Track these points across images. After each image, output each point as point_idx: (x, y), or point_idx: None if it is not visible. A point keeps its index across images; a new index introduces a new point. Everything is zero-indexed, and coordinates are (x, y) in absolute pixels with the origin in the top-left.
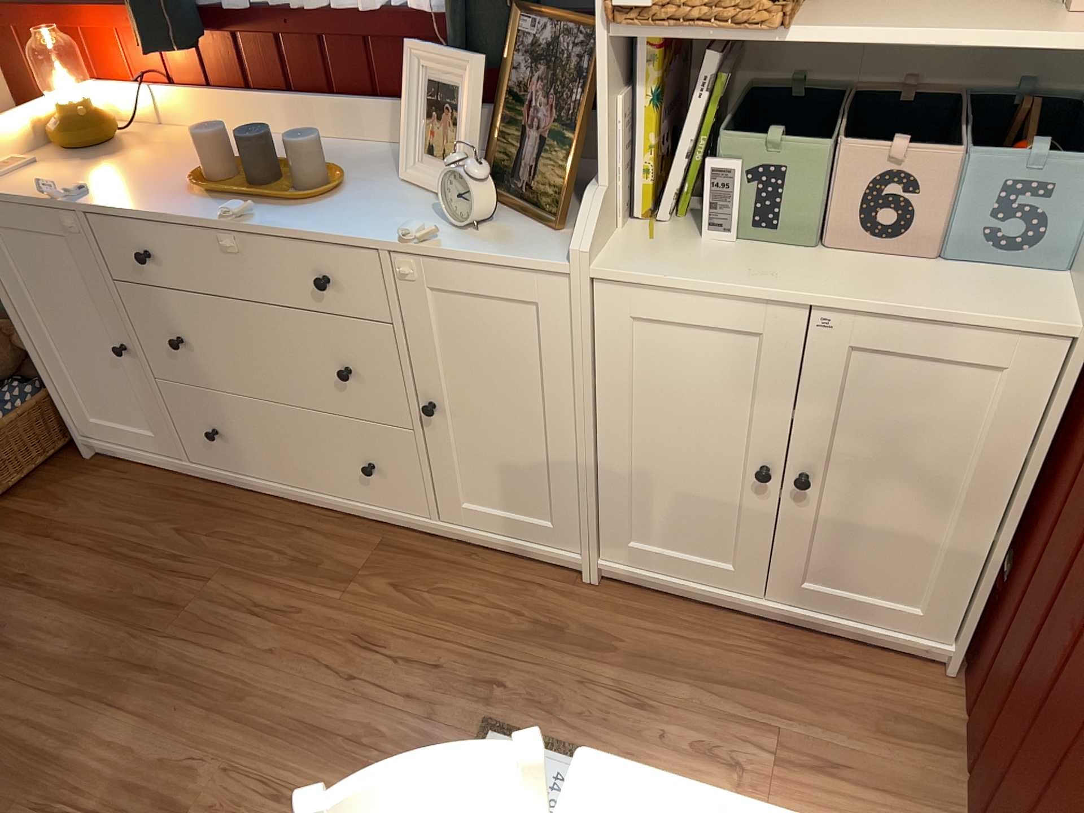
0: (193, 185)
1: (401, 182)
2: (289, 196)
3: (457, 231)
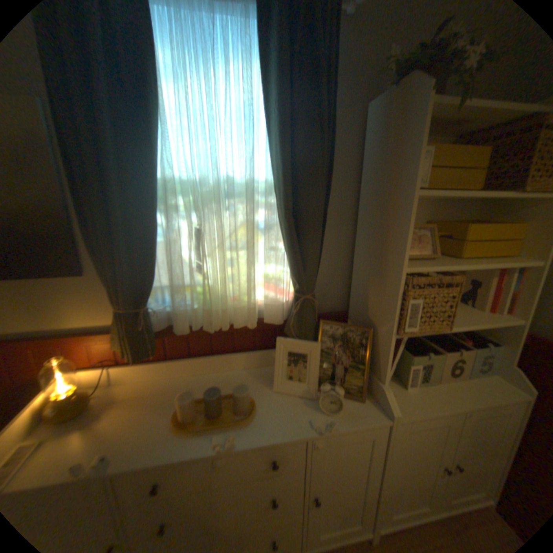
0: (180, 434)
1: (274, 394)
2: (242, 424)
3: (335, 420)
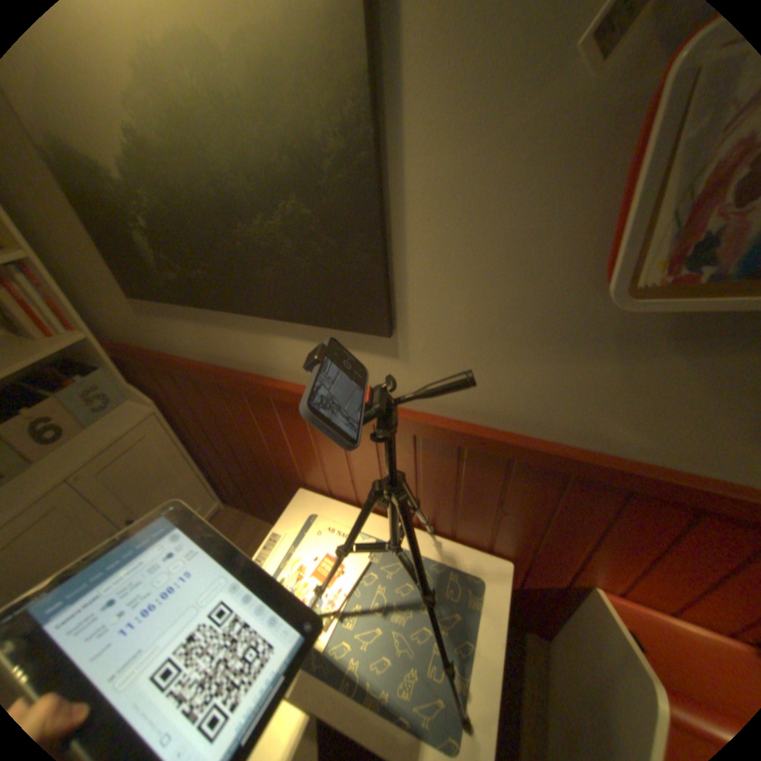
0: None
1: None
2: None
3: None
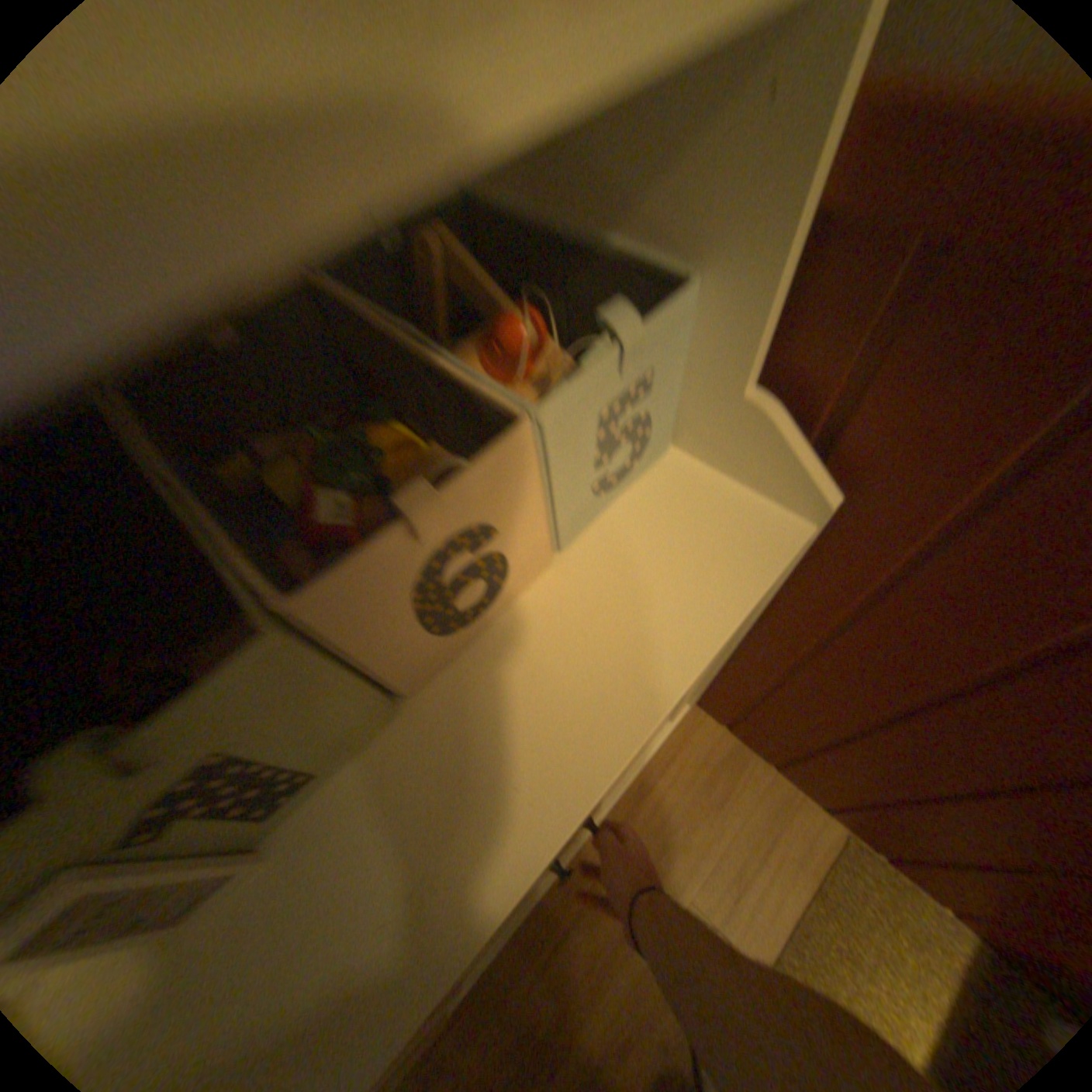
0: None
1: None
2: None
3: None
